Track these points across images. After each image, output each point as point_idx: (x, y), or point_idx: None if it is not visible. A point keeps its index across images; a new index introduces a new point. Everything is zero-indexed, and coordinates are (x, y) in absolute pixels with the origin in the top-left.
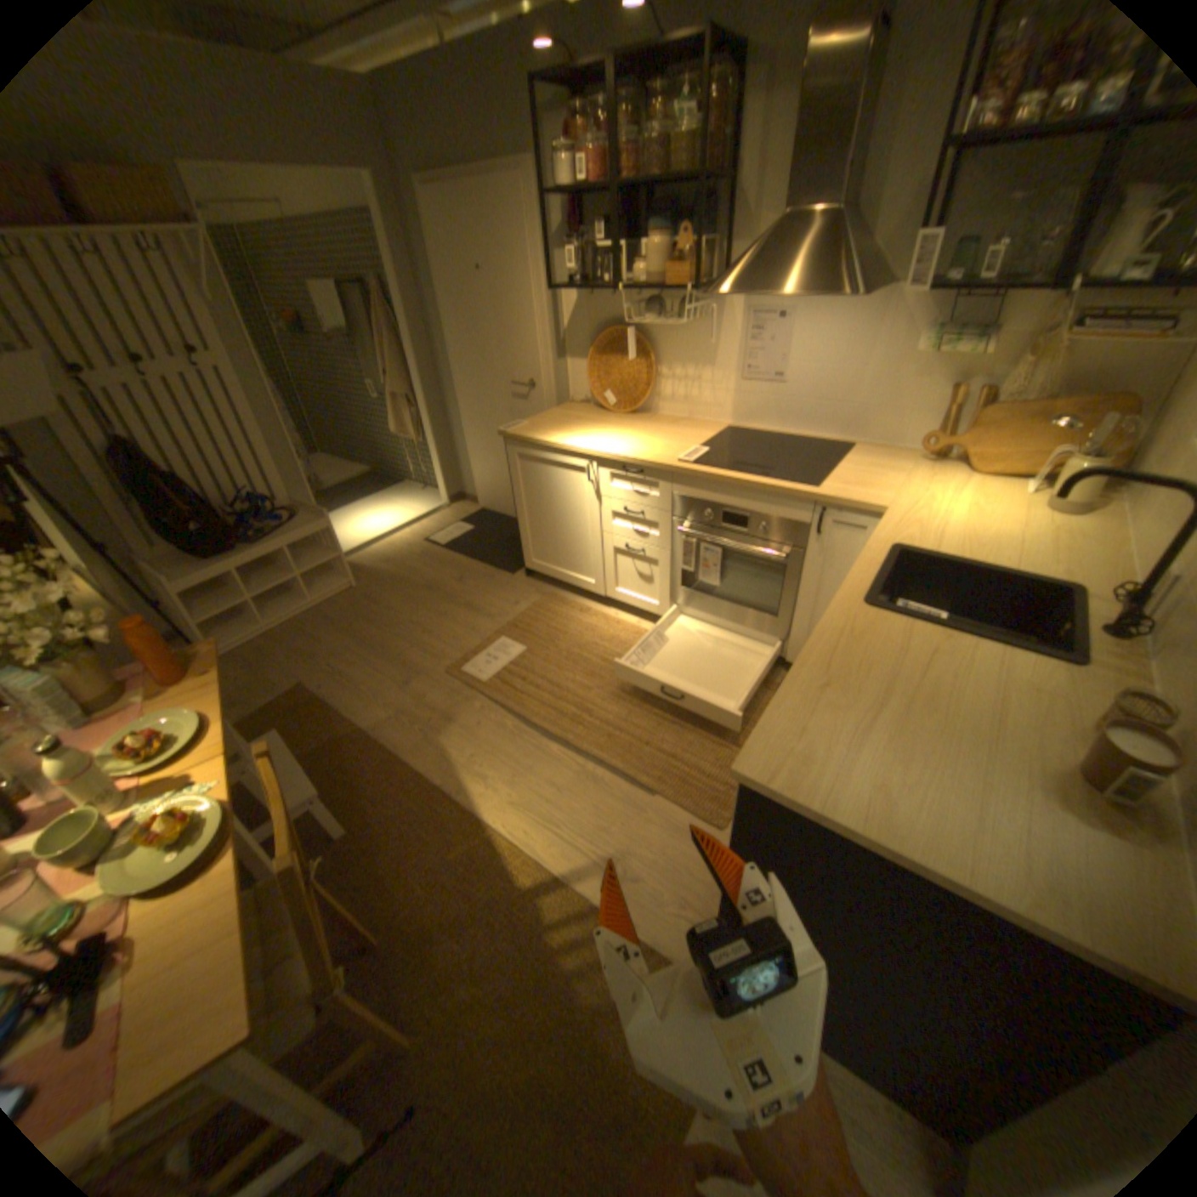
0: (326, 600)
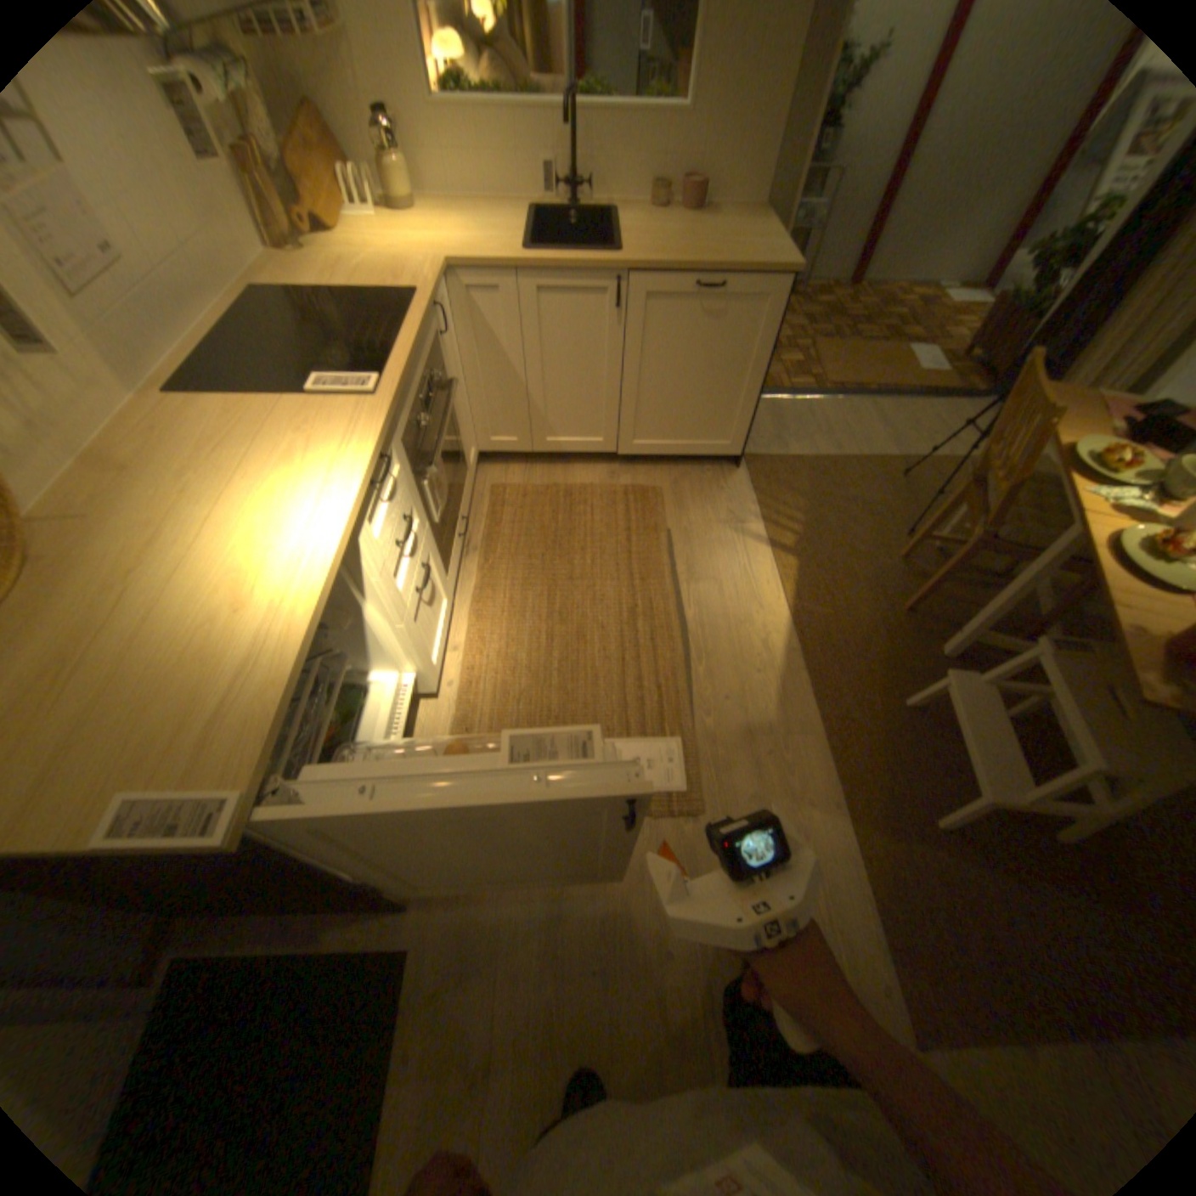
0: None
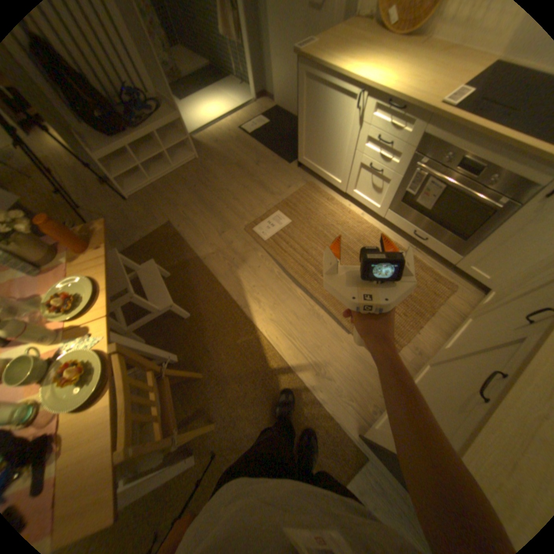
0: (181, 167)
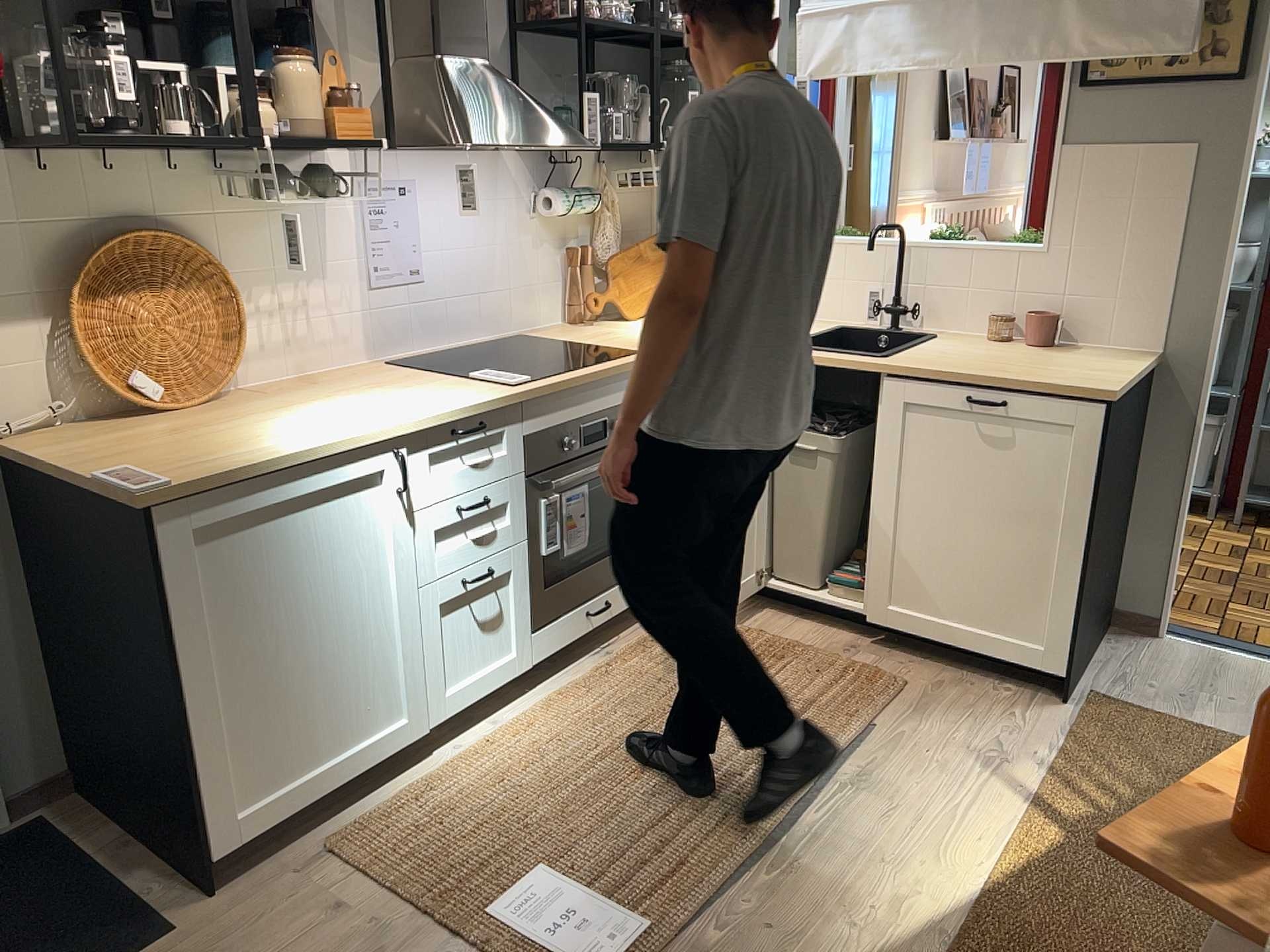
0: None
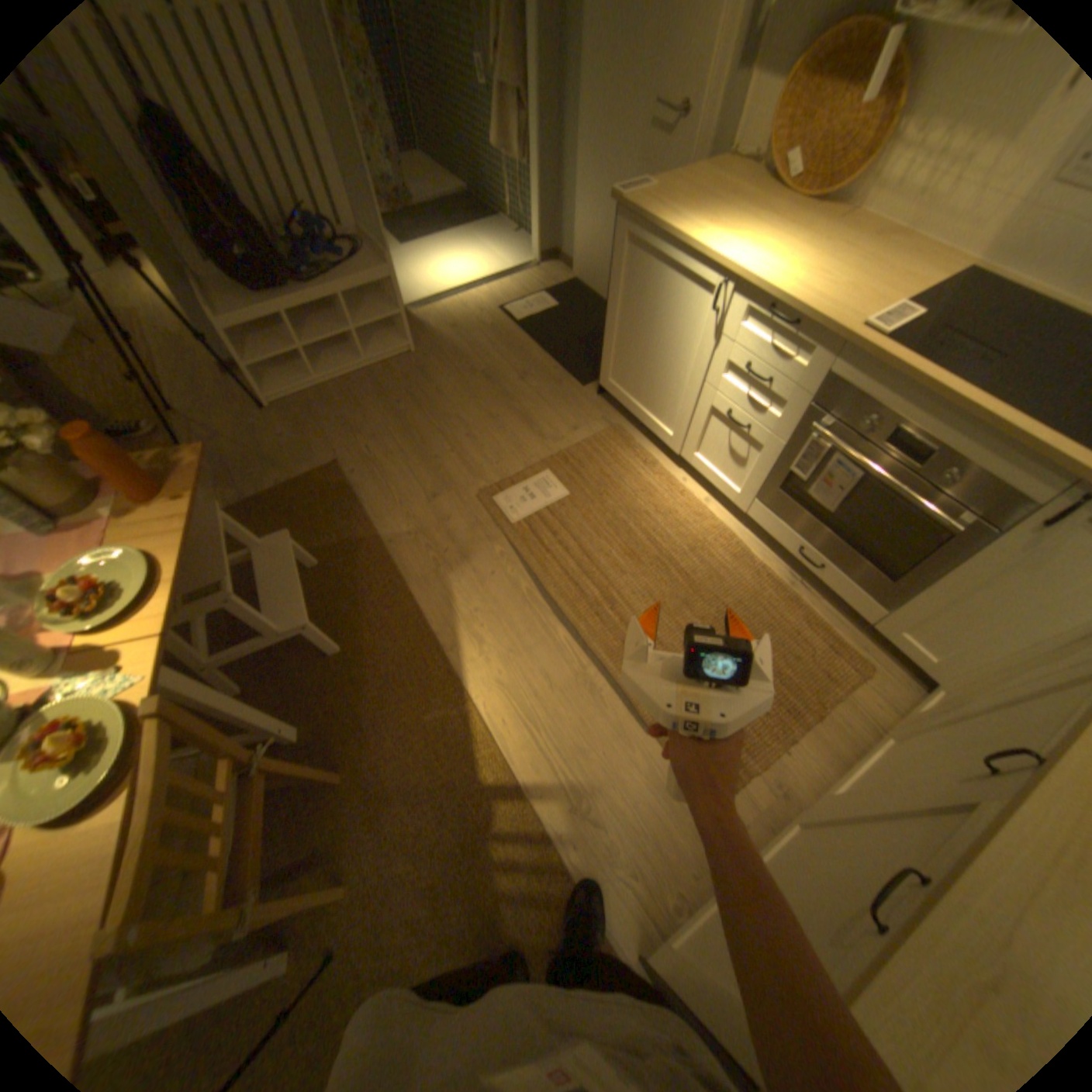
0: (381, 363)
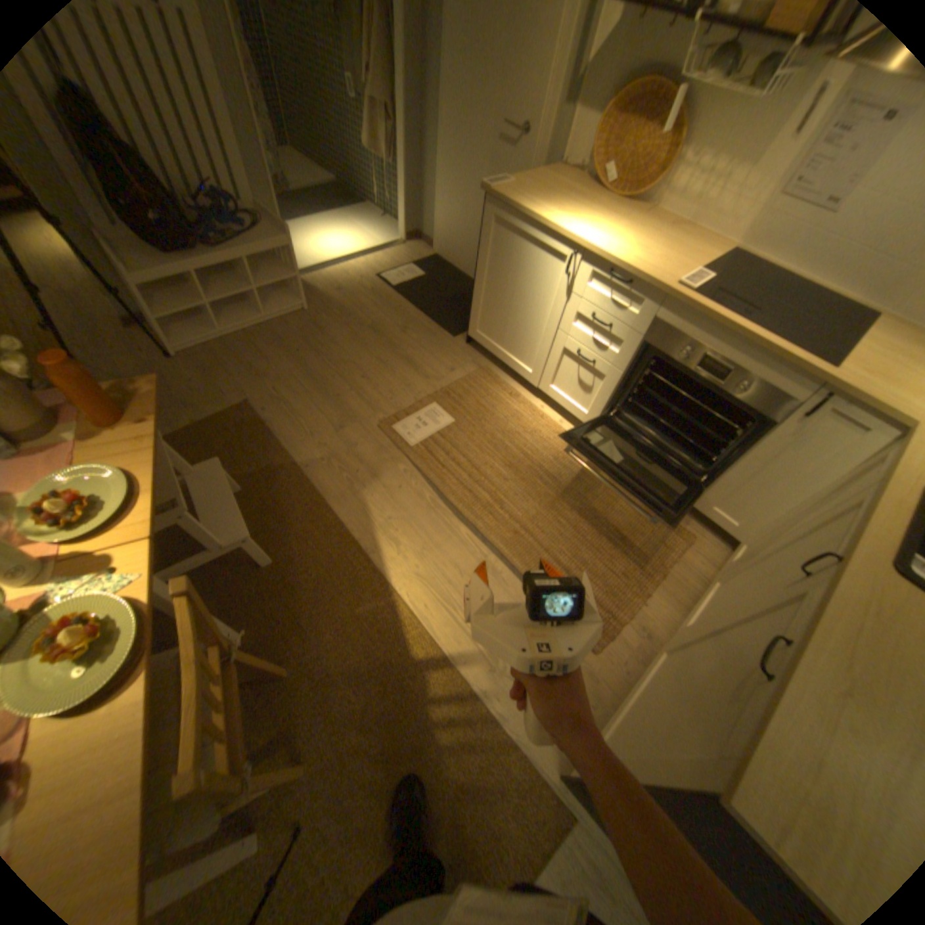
0: (279, 318)
